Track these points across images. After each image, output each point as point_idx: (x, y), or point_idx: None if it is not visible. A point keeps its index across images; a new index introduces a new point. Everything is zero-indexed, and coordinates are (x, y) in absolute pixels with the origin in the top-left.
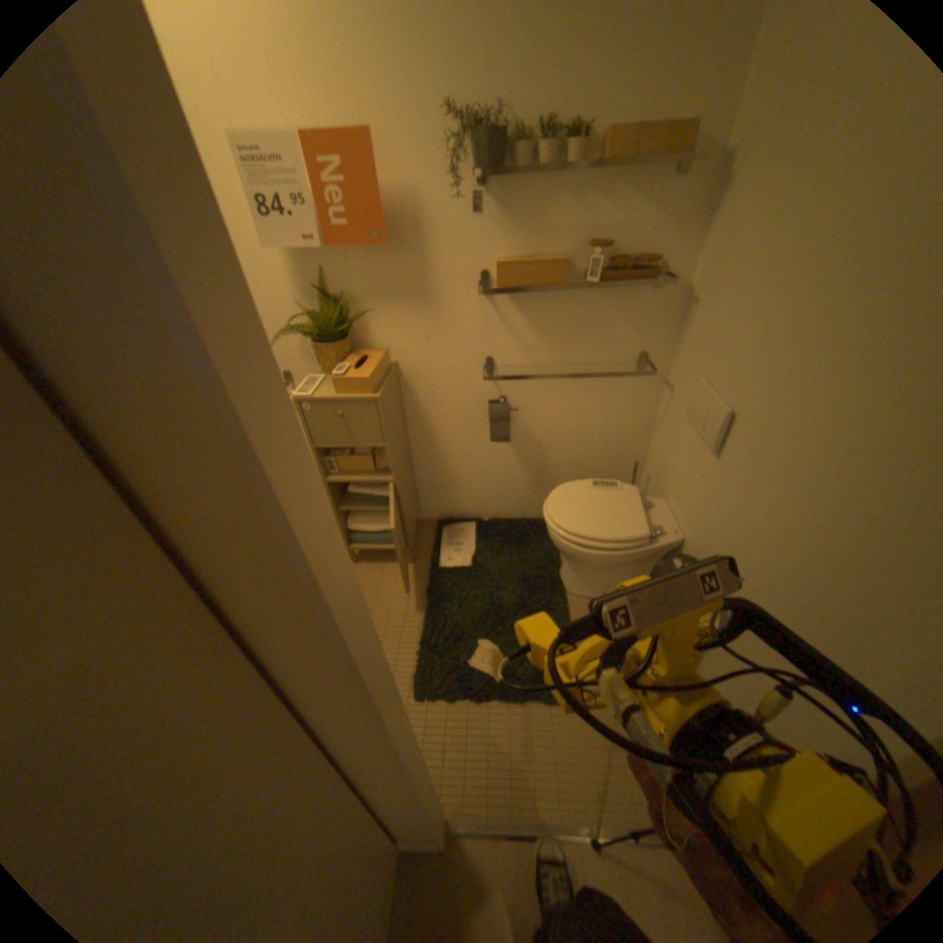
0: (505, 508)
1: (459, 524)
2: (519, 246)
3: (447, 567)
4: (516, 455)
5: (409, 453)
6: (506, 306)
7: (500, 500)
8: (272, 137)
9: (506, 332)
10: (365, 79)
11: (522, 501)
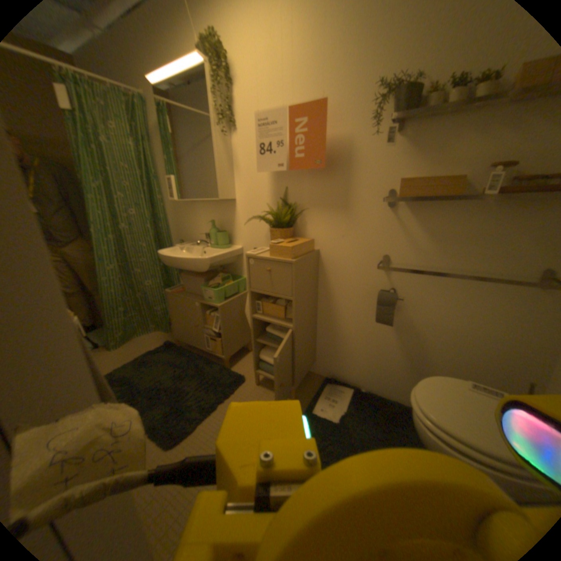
0: (383, 387)
1: (341, 387)
2: (425, 170)
3: (318, 415)
4: (399, 341)
5: (314, 316)
6: (407, 215)
7: (379, 378)
8: (274, 110)
9: (404, 235)
10: (333, 76)
11: (400, 386)
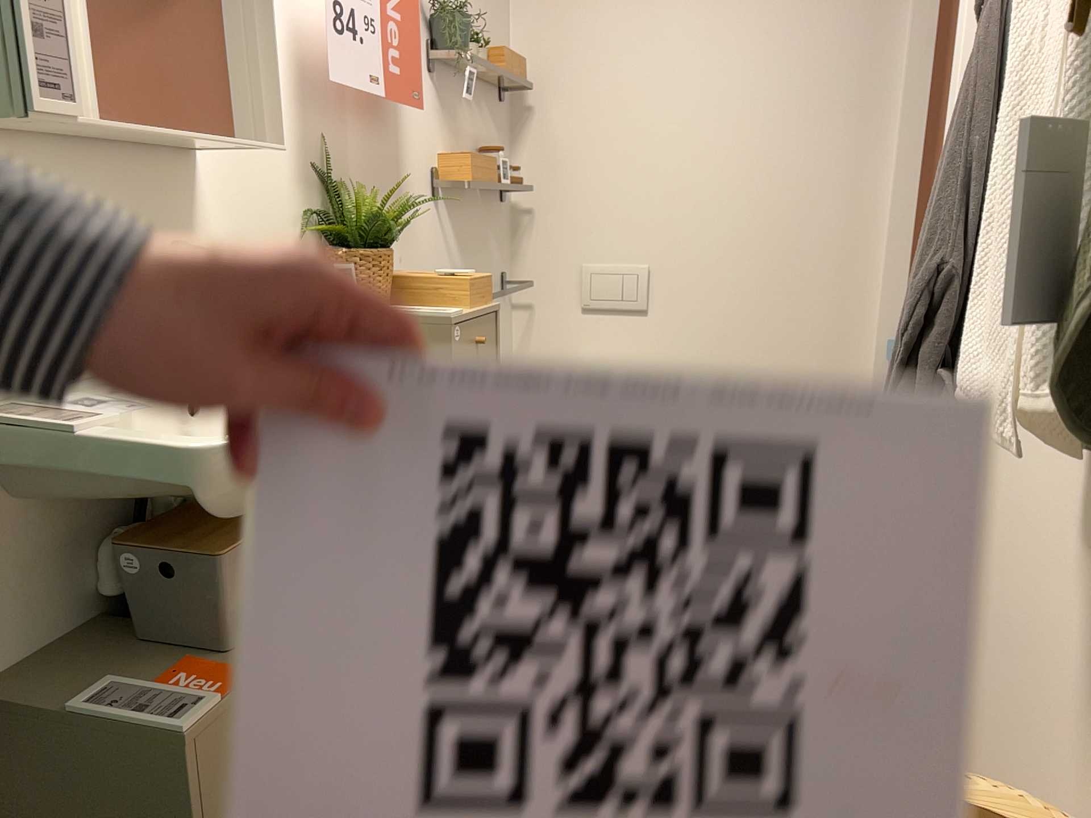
0: None
1: None
2: (449, 147)
3: None
4: None
5: None
6: (445, 215)
7: None
8: None
9: (446, 250)
10: None
11: None
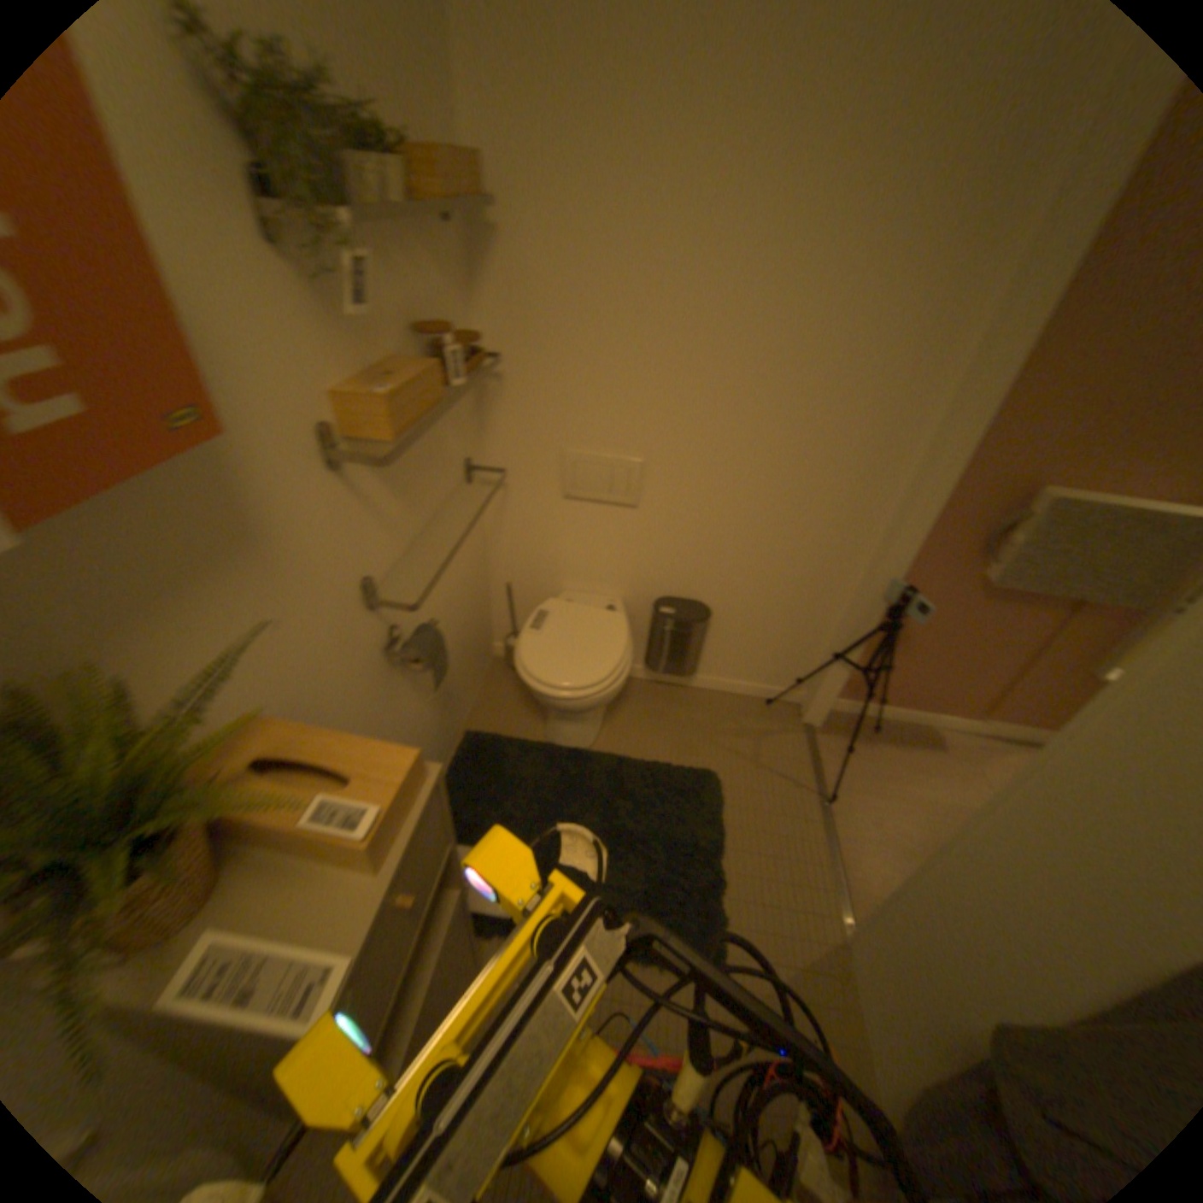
0: None
1: None
2: (353, 356)
3: None
4: (422, 694)
5: None
6: (362, 472)
7: None
8: None
9: (372, 518)
10: None
11: (439, 746)
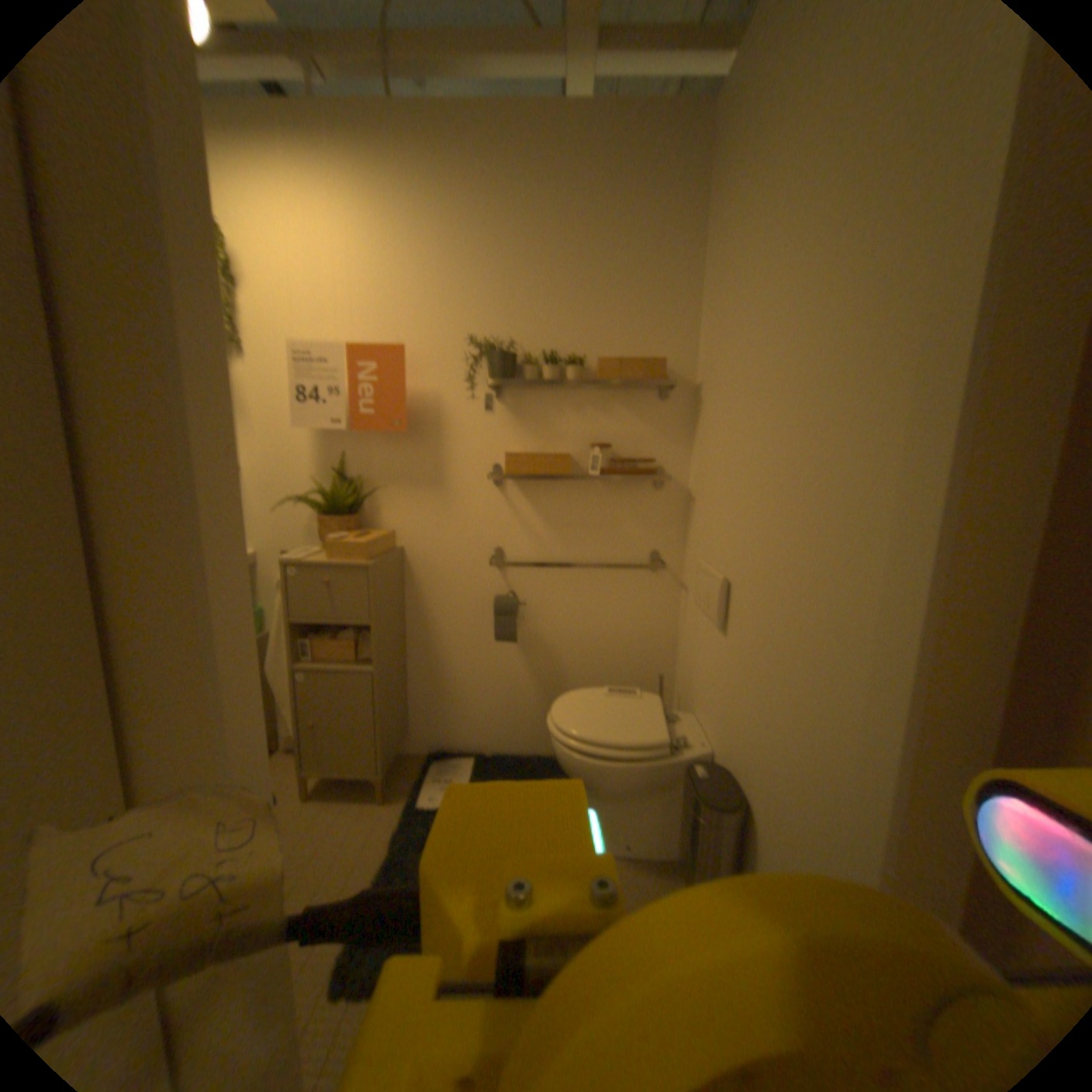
0: (515, 737)
1: (455, 756)
2: (530, 442)
3: (426, 805)
4: (528, 661)
5: (403, 651)
6: (517, 494)
7: (508, 725)
8: (322, 341)
9: (517, 519)
10: (407, 315)
11: (536, 727)
